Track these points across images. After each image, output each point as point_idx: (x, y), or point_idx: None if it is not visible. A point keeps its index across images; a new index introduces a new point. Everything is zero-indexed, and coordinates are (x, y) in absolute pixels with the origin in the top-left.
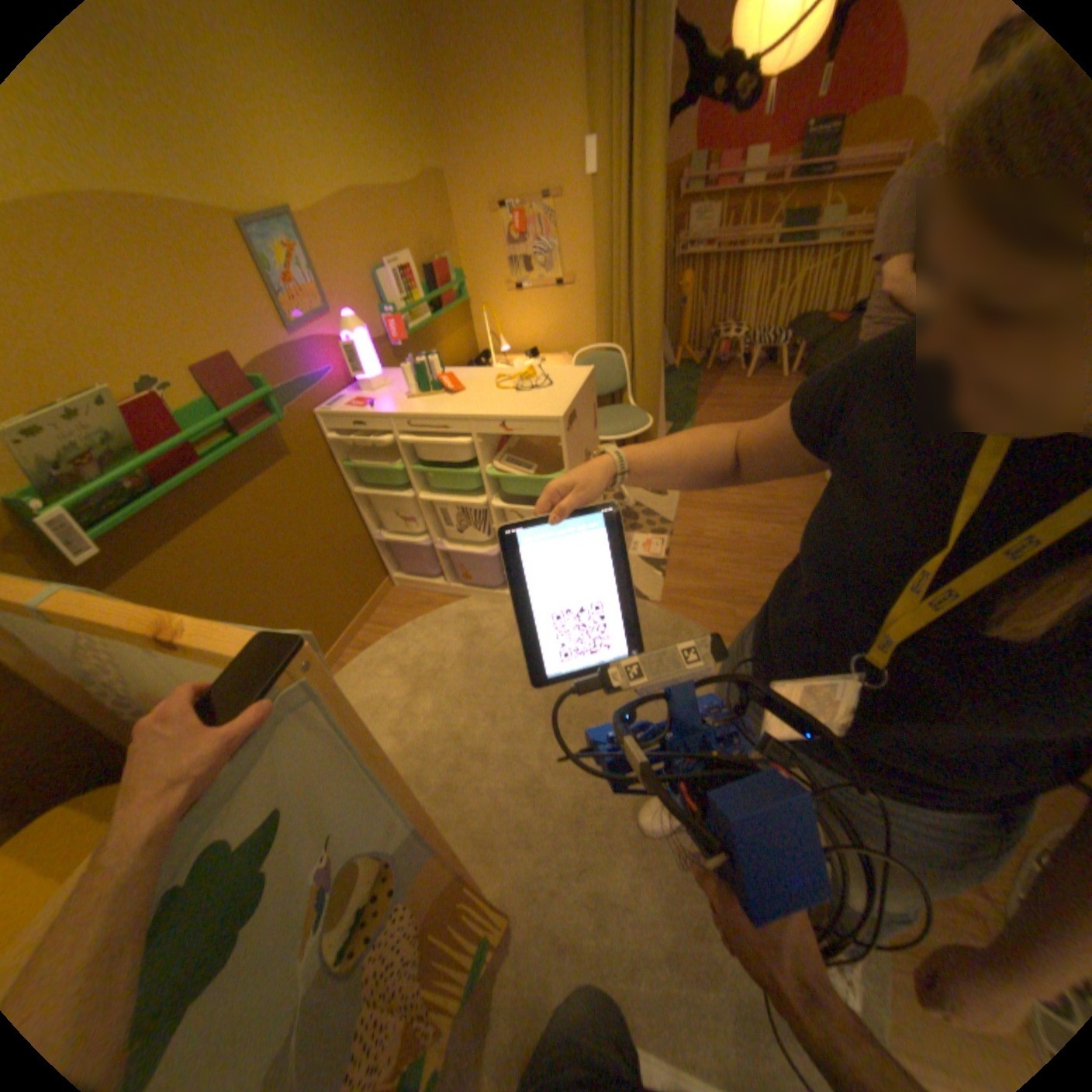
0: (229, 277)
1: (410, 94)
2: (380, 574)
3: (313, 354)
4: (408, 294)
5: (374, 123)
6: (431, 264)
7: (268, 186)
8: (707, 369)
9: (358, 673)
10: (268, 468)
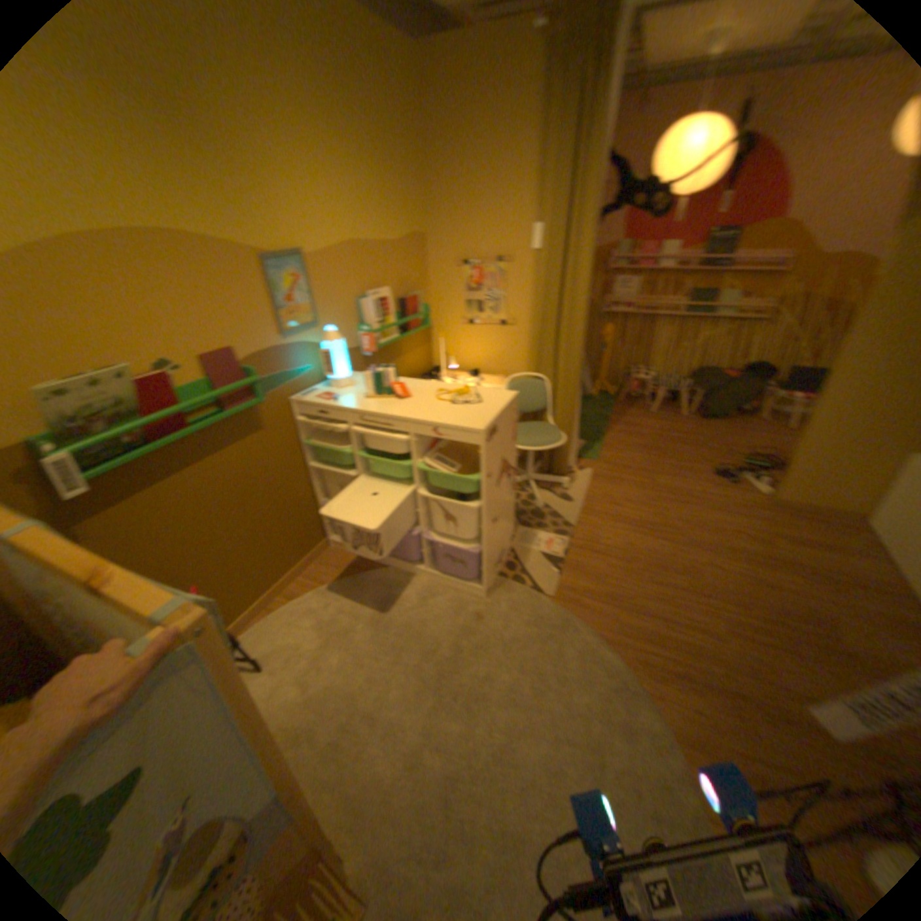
0: (244, 294)
1: (407, 182)
2: (318, 535)
3: (297, 355)
4: (381, 319)
5: (376, 199)
6: (404, 298)
7: (288, 234)
8: (619, 400)
9: (281, 622)
10: (242, 438)
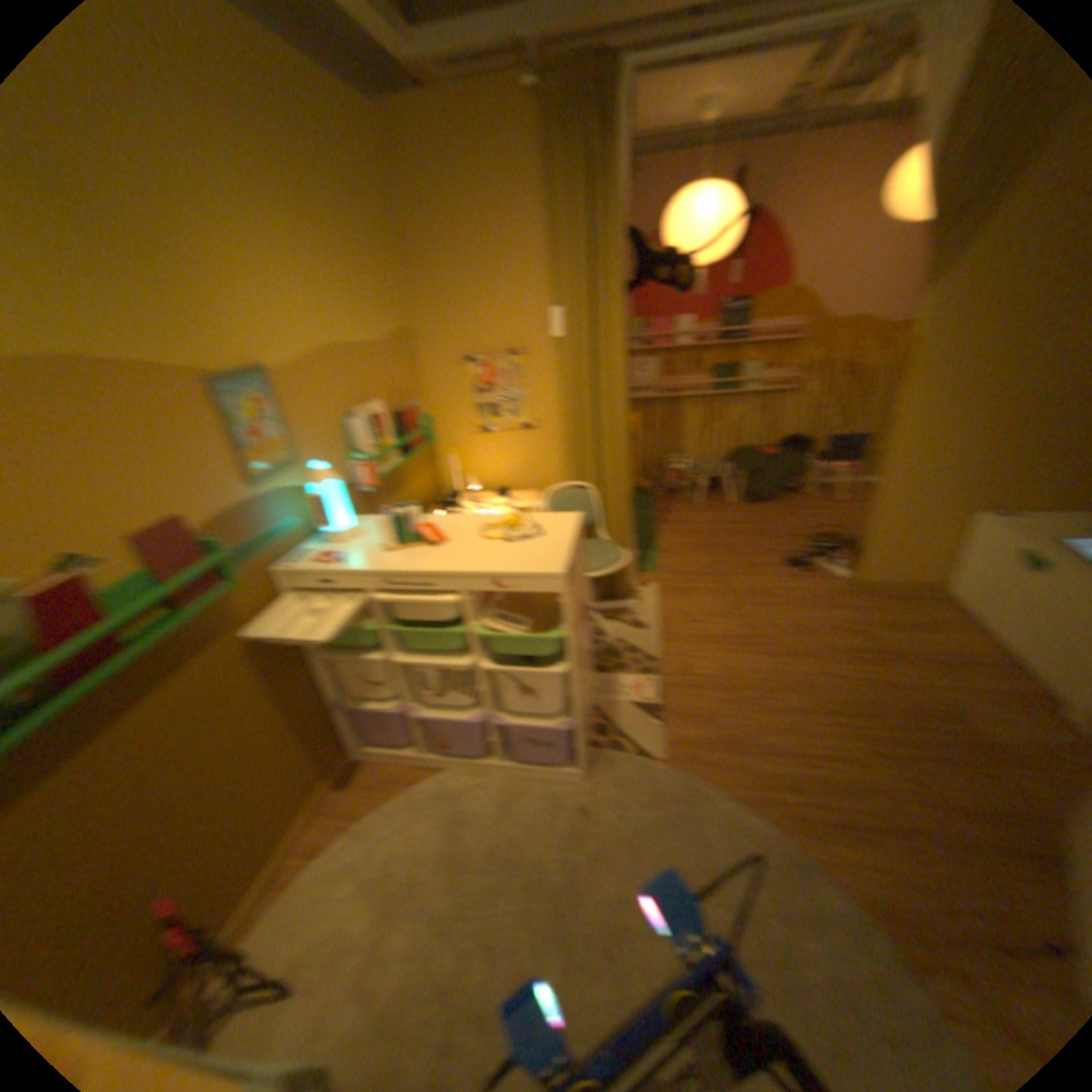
0: (184, 433)
1: (382, 266)
2: (331, 748)
3: (272, 506)
4: (375, 439)
5: (348, 289)
6: (398, 410)
7: (238, 343)
8: (657, 496)
9: (302, 899)
10: (206, 641)
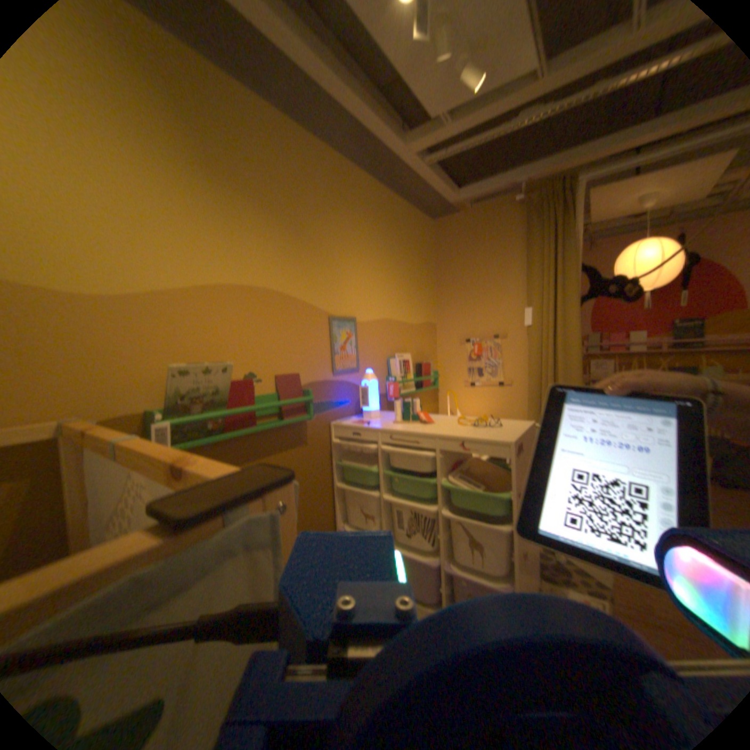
0: (316, 339)
1: (427, 290)
2: None
3: (343, 390)
4: (404, 374)
5: (407, 296)
6: (421, 362)
7: (350, 307)
8: None
9: None
10: (291, 448)
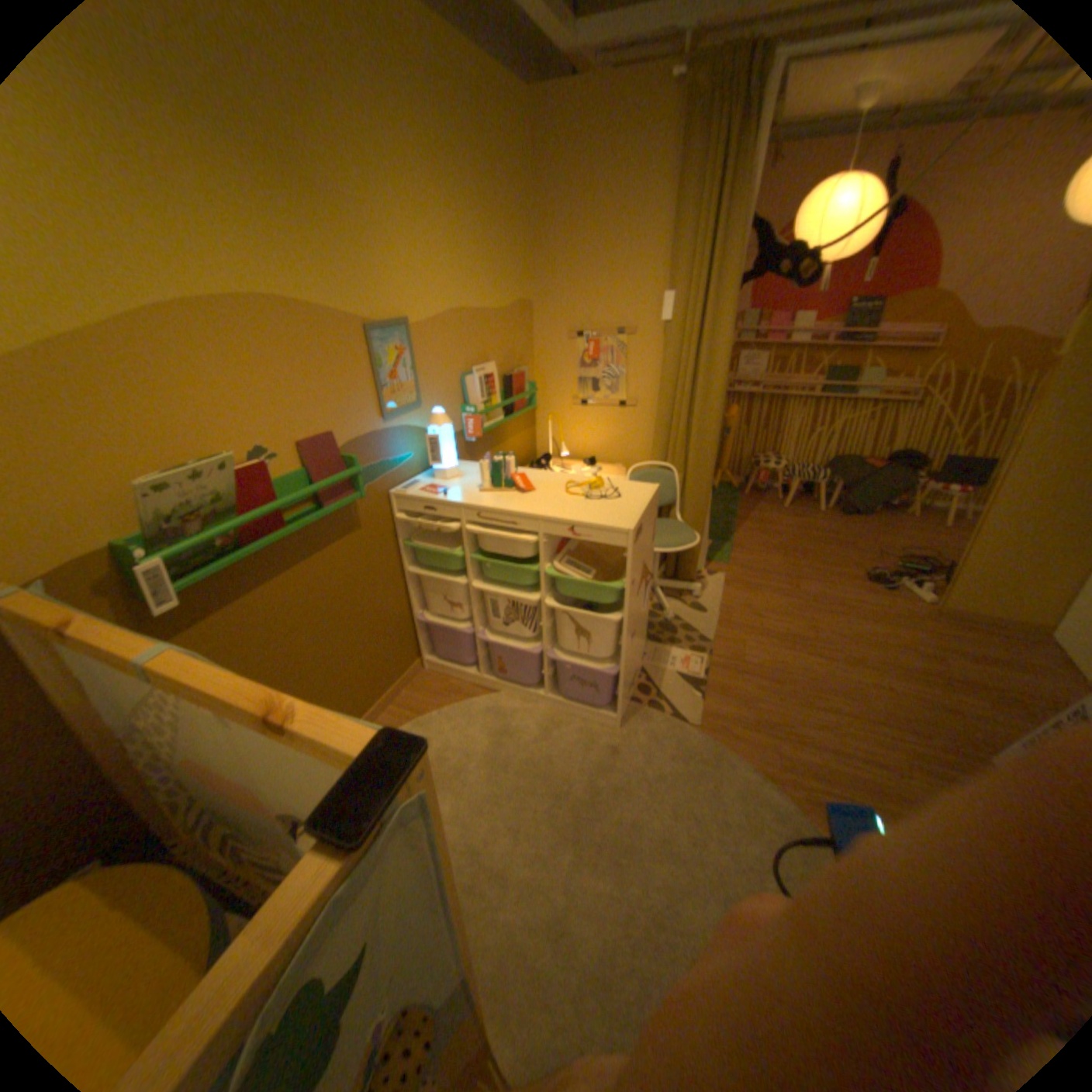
0: (349, 370)
1: (518, 242)
2: (414, 654)
3: (401, 441)
4: (488, 398)
5: (487, 262)
6: (512, 374)
7: (397, 301)
8: (746, 493)
9: None
10: (340, 539)
